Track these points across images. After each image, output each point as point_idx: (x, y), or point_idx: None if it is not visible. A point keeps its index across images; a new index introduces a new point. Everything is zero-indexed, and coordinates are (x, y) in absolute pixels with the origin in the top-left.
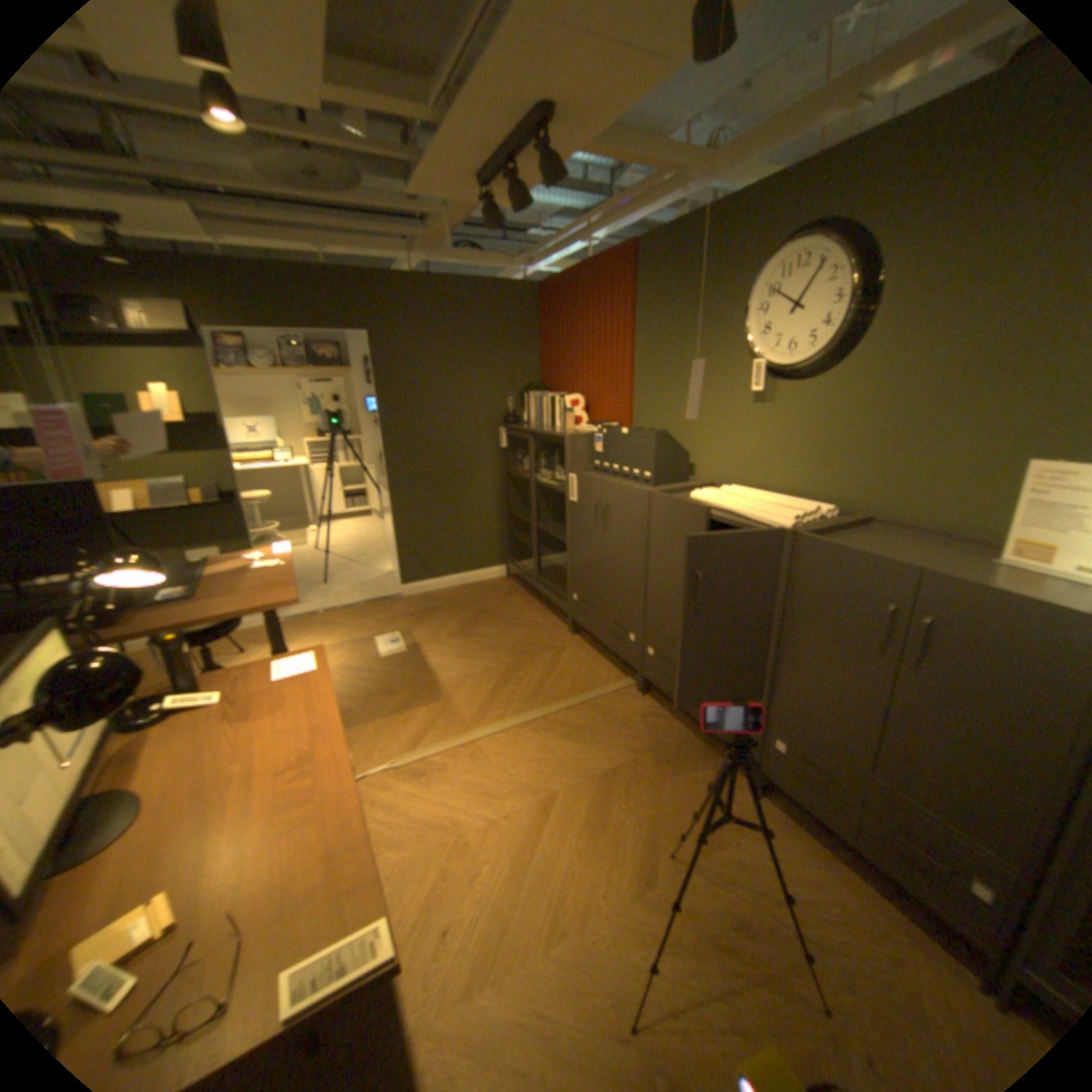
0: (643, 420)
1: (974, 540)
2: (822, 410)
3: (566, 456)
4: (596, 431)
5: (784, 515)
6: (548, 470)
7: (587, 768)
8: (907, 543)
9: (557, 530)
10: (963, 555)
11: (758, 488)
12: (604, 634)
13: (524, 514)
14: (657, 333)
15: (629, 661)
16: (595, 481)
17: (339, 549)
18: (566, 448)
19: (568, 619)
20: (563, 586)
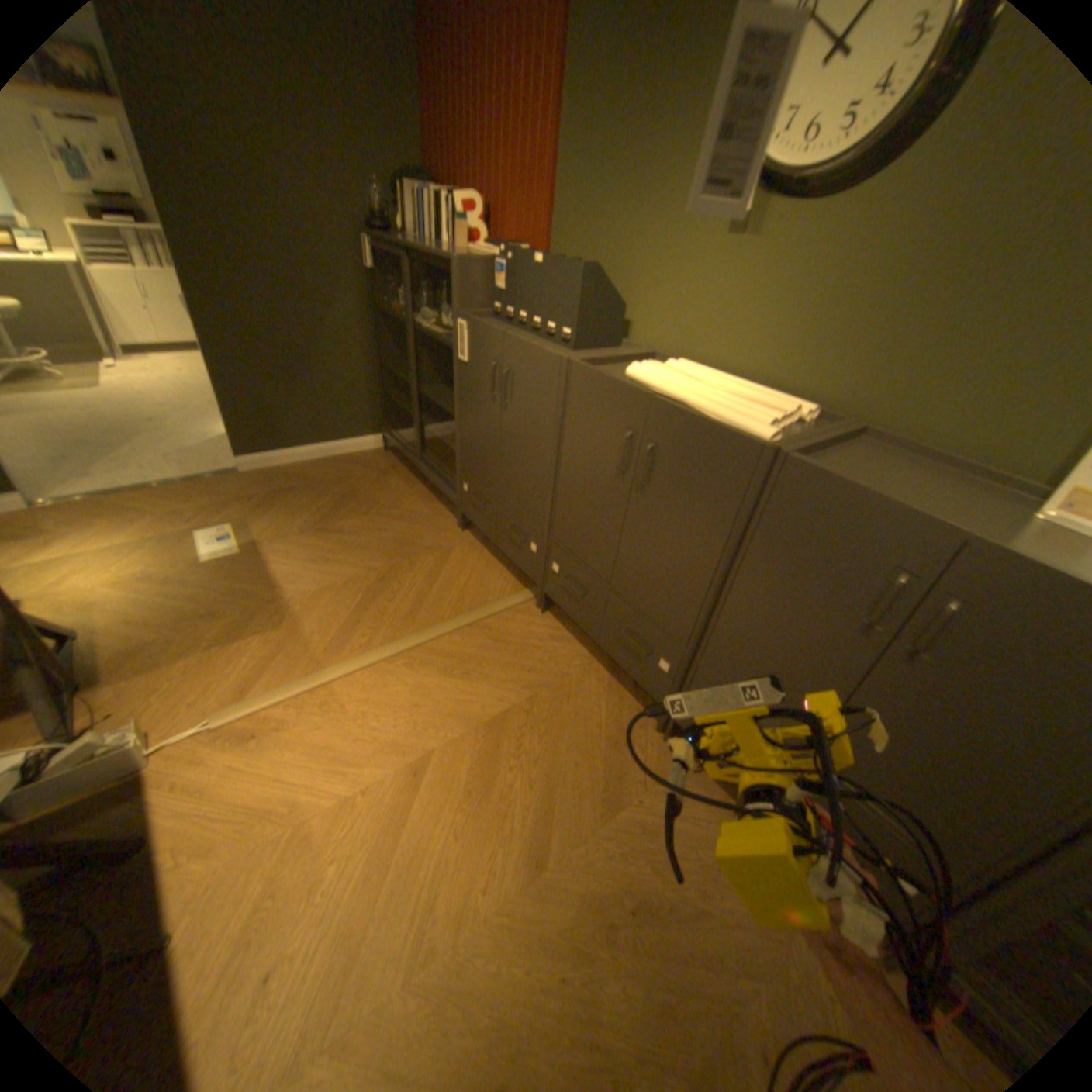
0: (566, 244)
1: (998, 474)
2: (831, 253)
3: (454, 289)
4: (499, 253)
5: (757, 416)
6: (433, 308)
7: (472, 712)
8: (913, 471)
9: (446, 395)
10: (987, 497)
11: (713, 366)
12: (500, 537)
13: (403, 368)
14: (599, 90)
15: (529, 572)
16: (495, 333)
17: (150, 395)
18: (454, 276)
19: (458, 511)
20: (453, 466)
